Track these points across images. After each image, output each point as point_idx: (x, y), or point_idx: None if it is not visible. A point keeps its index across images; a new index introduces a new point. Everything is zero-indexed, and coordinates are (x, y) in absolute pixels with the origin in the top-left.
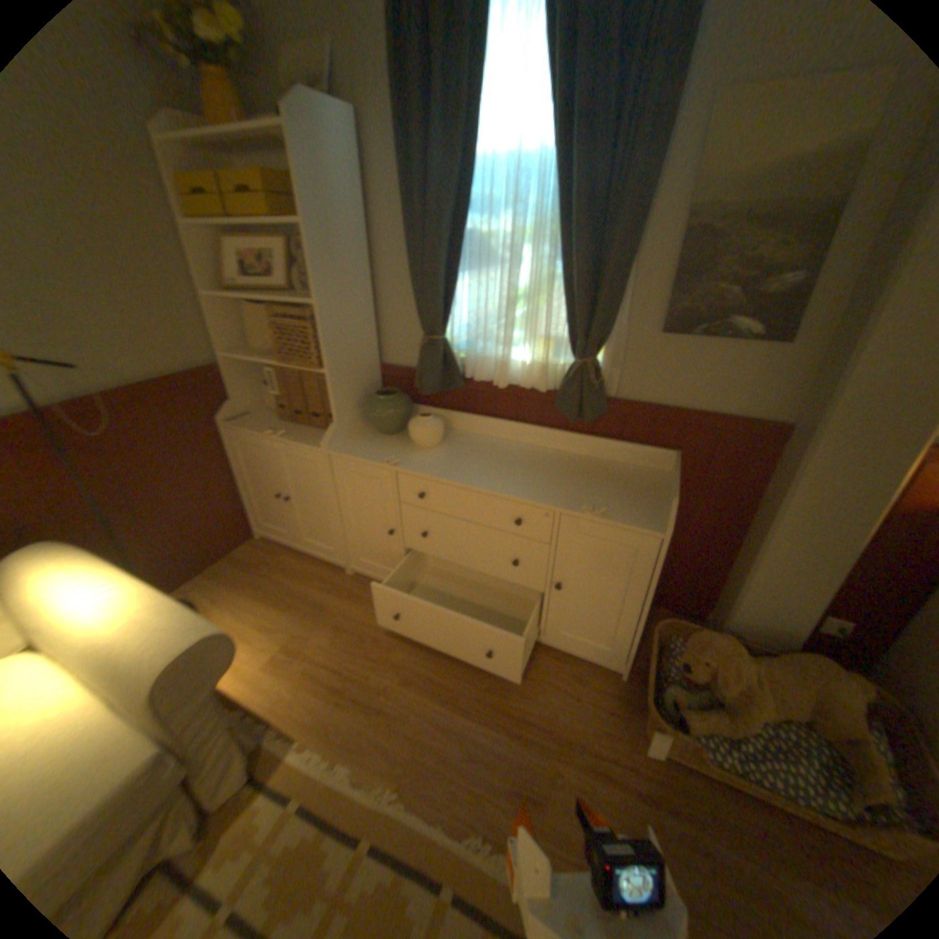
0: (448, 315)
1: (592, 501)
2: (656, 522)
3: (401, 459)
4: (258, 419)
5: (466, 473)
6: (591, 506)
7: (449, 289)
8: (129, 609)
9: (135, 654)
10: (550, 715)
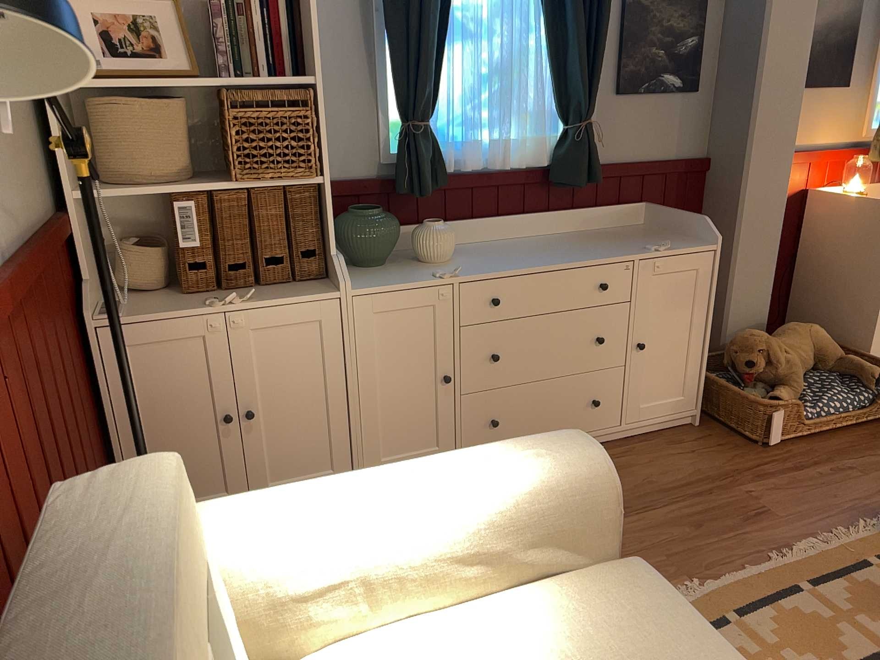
0: (434, 97)
1: (649, 246)
2: (700, 244)
3: (449, 273)
4: (145, 305)
5: (528, 263)
6: (656, 247)
7: (436, 66)
8: (466, 463)
9: (558, 472)
10: (694, 472)
